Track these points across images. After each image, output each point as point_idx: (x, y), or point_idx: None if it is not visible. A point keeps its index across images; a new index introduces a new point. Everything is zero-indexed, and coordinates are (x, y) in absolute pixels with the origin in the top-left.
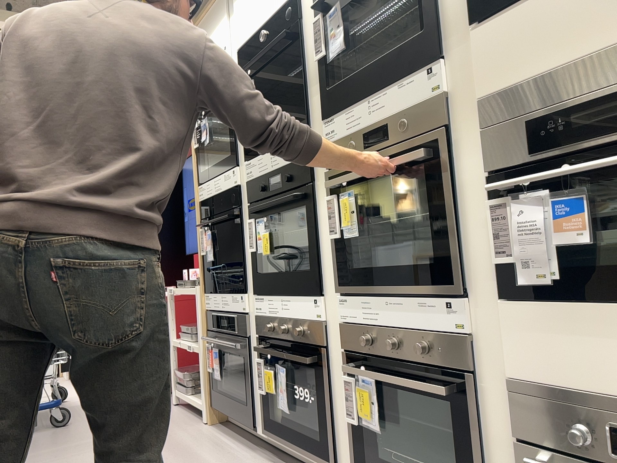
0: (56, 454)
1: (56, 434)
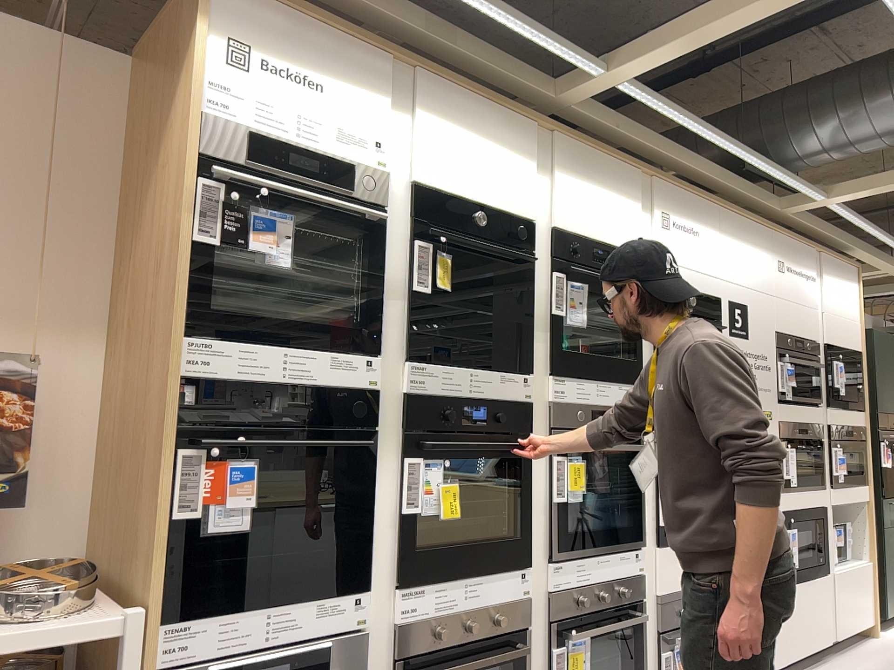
0: None
1: None
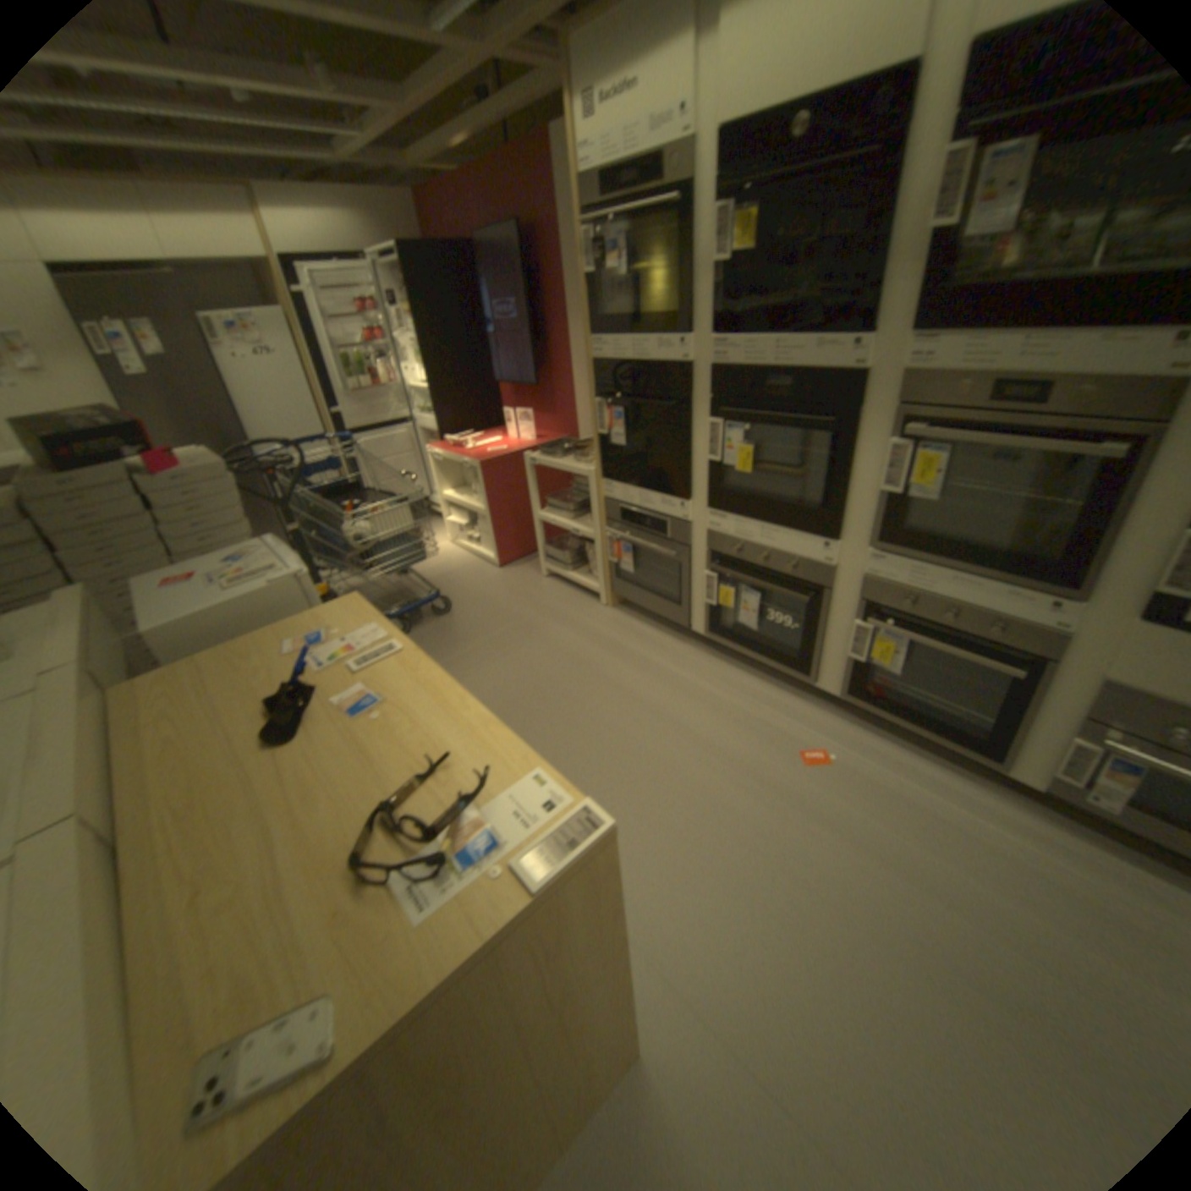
0: (479, 660)
1: (448, 630)
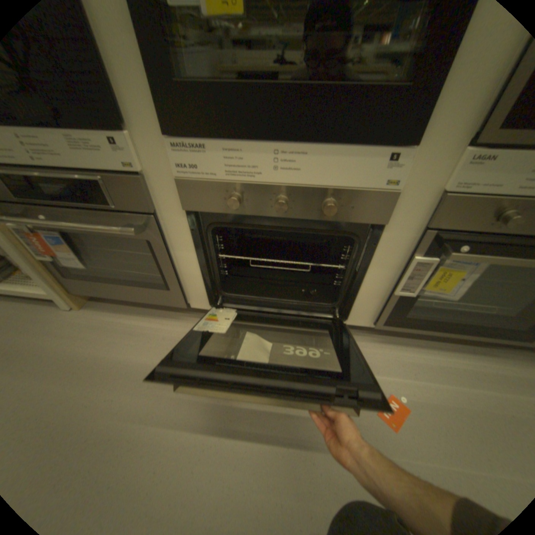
0: None
1: None
